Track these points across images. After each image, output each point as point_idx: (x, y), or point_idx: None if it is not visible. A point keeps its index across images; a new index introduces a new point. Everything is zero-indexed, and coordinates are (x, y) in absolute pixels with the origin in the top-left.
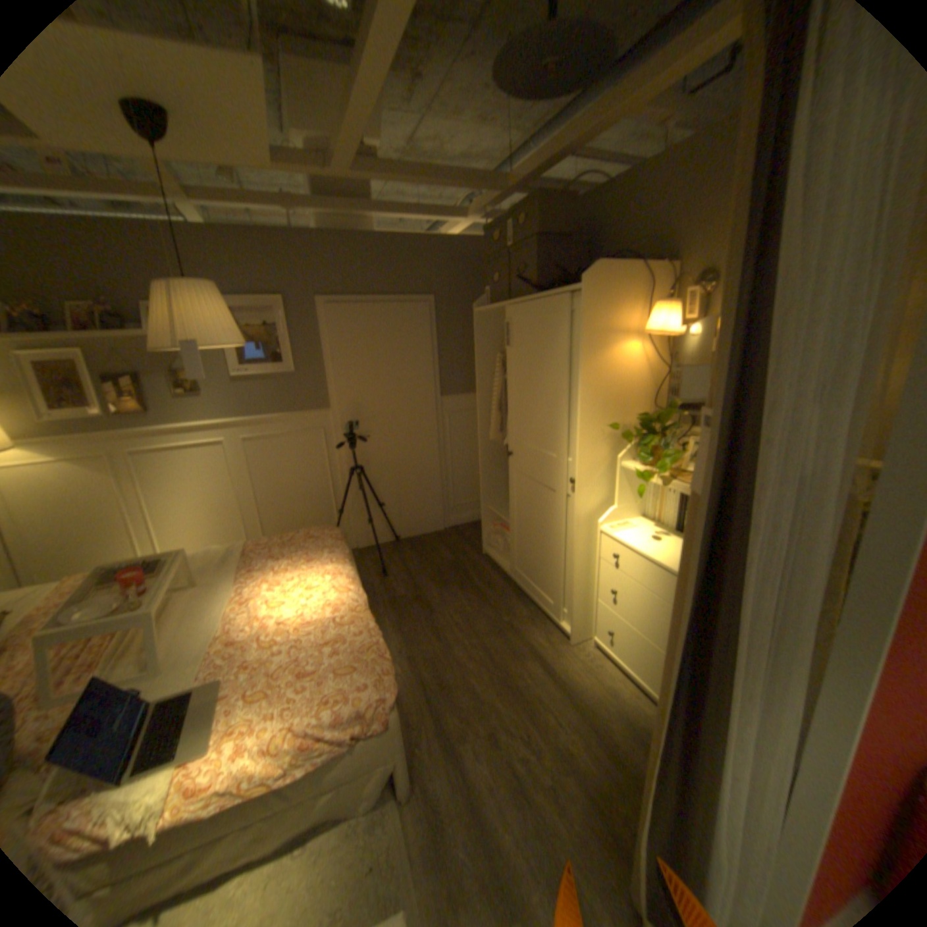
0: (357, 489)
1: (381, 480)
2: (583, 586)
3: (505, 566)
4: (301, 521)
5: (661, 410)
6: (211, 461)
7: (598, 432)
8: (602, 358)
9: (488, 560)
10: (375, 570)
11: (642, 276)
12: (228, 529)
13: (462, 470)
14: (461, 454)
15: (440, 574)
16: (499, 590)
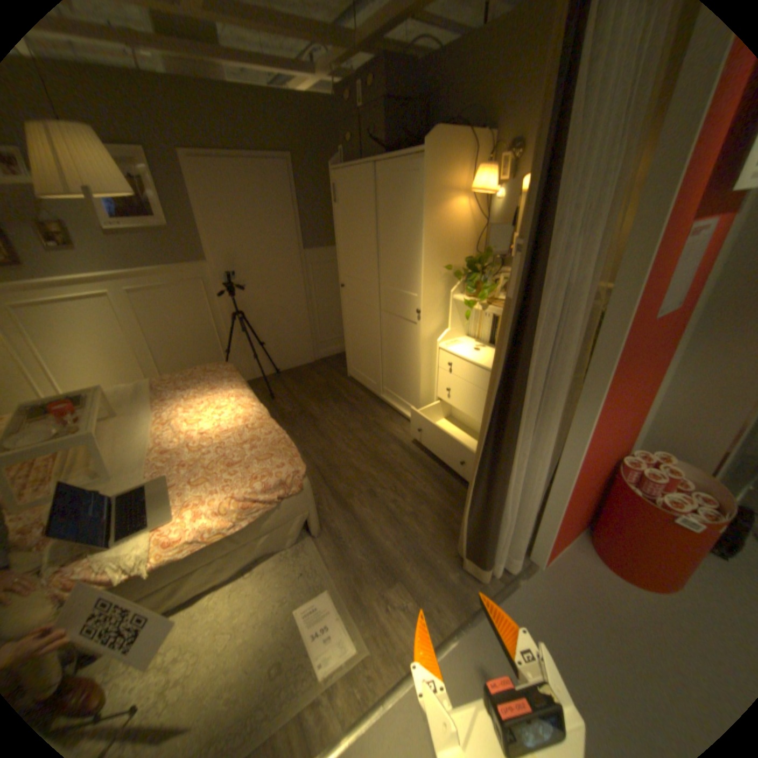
0: (239, 333)
1: (259, 324)
2: (426, 388)
3: (367, 384)
4: (193, 362)
5: (481, 254)
6: (99, 313)
7: (437, 273)
8: (439, 212)
9: (353, 382)
10: (263, 396)
11: (469, 141)
12: (127, 373)
13: (326, 313)
14: (324, 300)
15: (317, 394)
16: (364, 401)
